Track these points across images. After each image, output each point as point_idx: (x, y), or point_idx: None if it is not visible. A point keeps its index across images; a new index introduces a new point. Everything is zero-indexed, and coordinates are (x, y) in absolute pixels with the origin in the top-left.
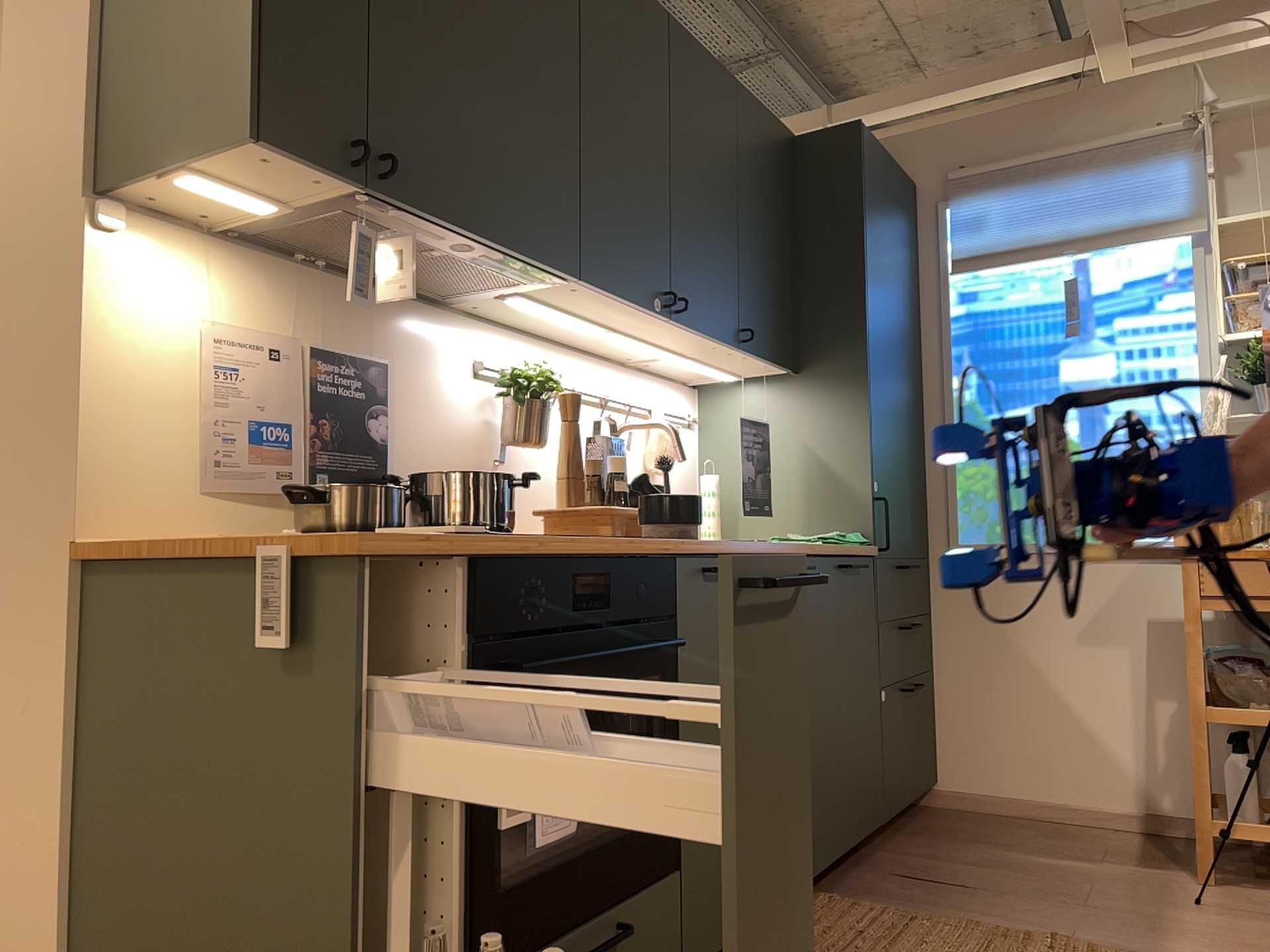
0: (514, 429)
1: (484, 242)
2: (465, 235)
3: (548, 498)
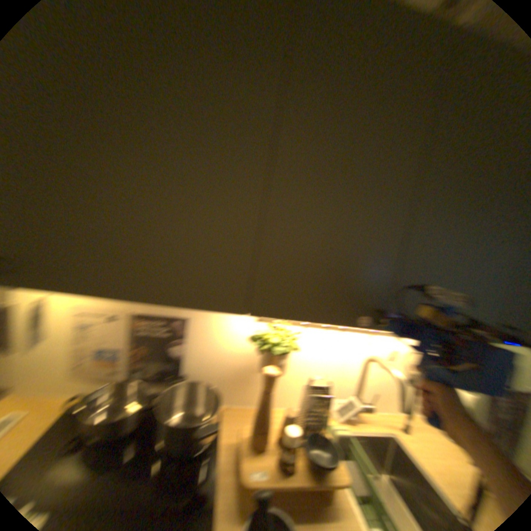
0: (262, 362)
1: (126, 300)
2: (105, 297)
3: (292, 397)
